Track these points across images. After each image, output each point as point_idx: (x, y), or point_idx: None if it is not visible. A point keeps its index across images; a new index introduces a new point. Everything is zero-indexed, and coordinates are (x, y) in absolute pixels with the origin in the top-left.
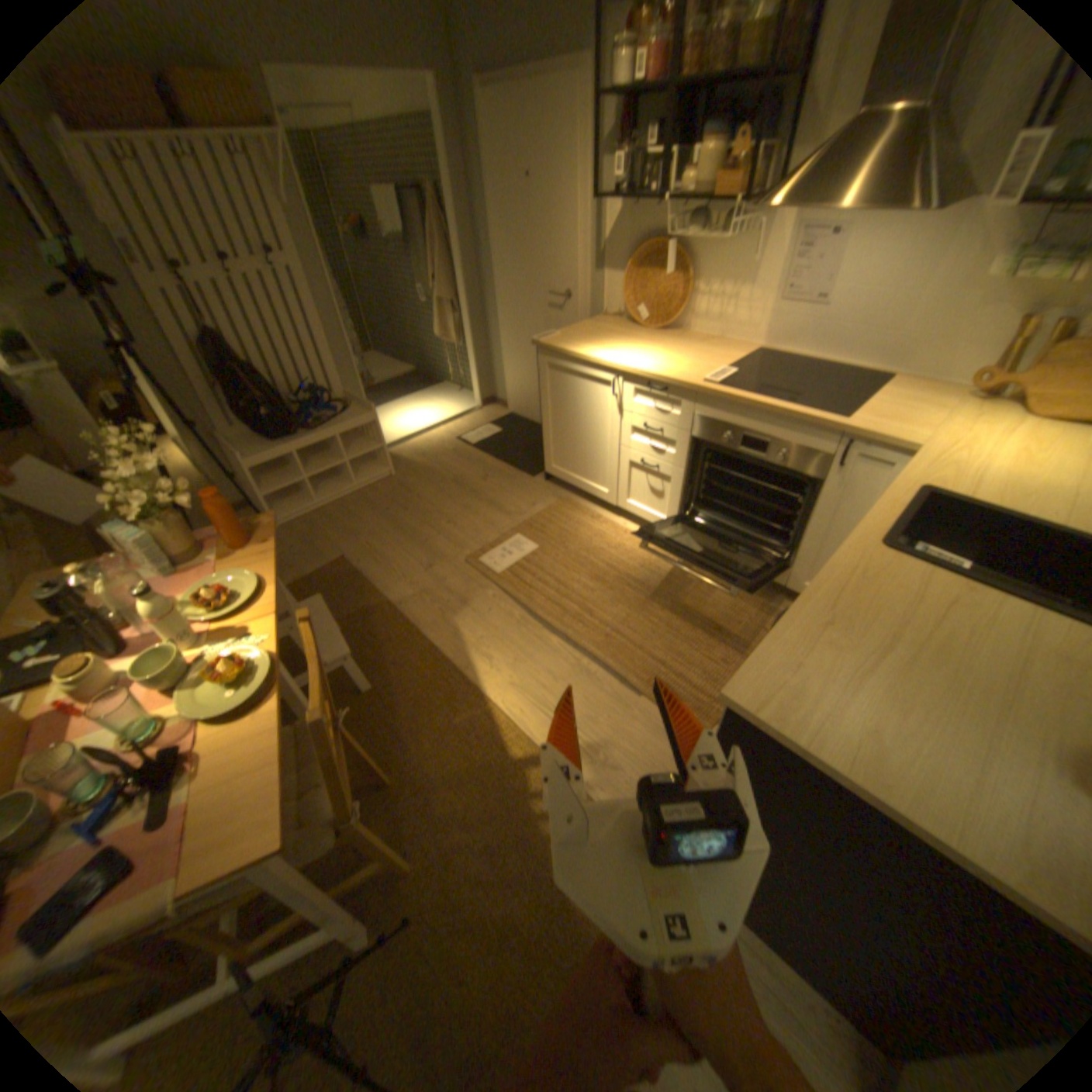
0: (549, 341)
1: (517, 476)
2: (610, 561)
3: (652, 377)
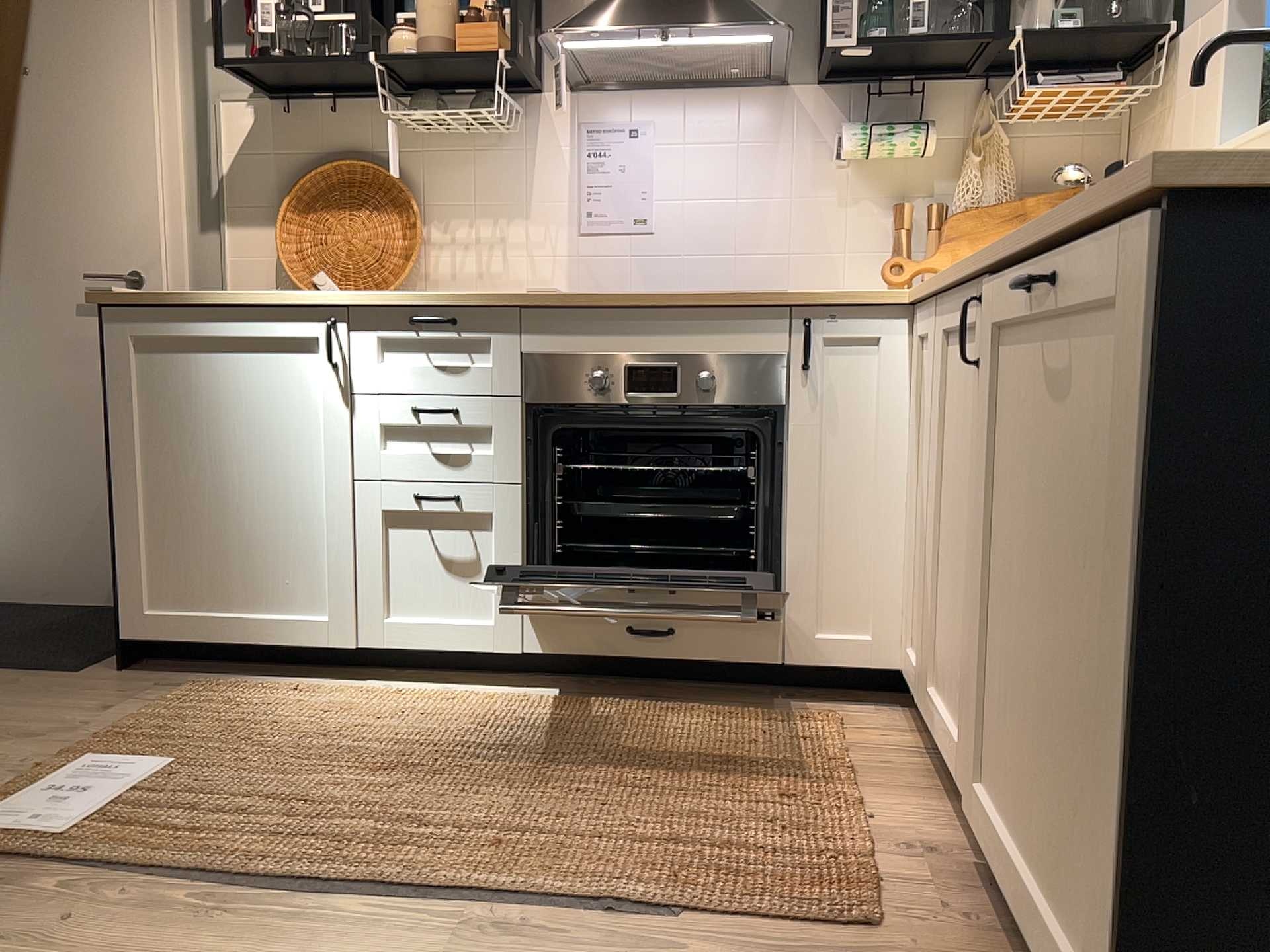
0: (136, 293)
1: (23, 679)
2: (403, 739)
3: (422, 300)
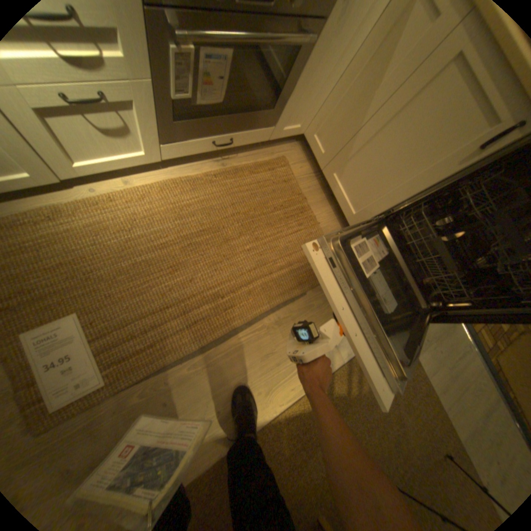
0: None
1: None
2: (155, 241)
3: None
